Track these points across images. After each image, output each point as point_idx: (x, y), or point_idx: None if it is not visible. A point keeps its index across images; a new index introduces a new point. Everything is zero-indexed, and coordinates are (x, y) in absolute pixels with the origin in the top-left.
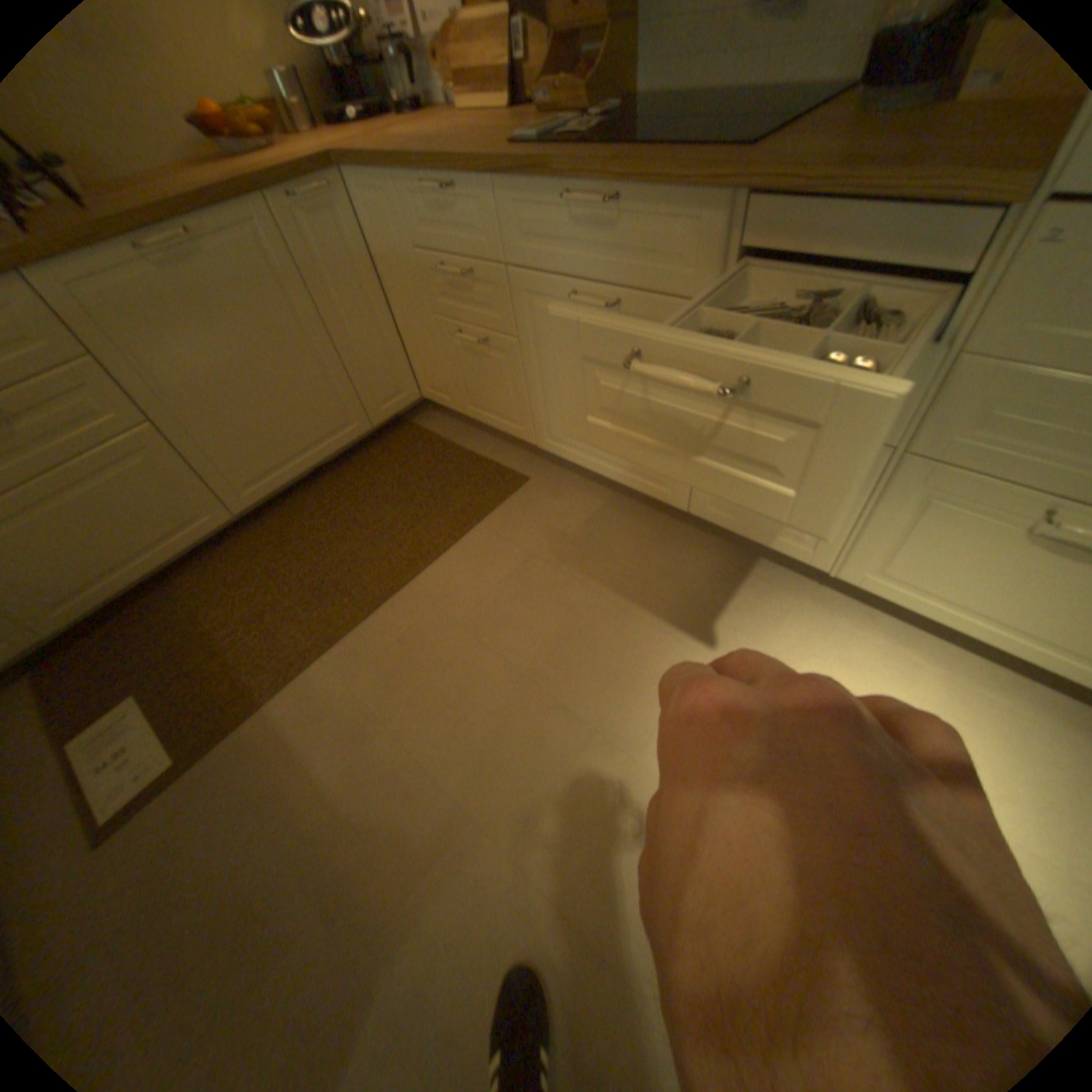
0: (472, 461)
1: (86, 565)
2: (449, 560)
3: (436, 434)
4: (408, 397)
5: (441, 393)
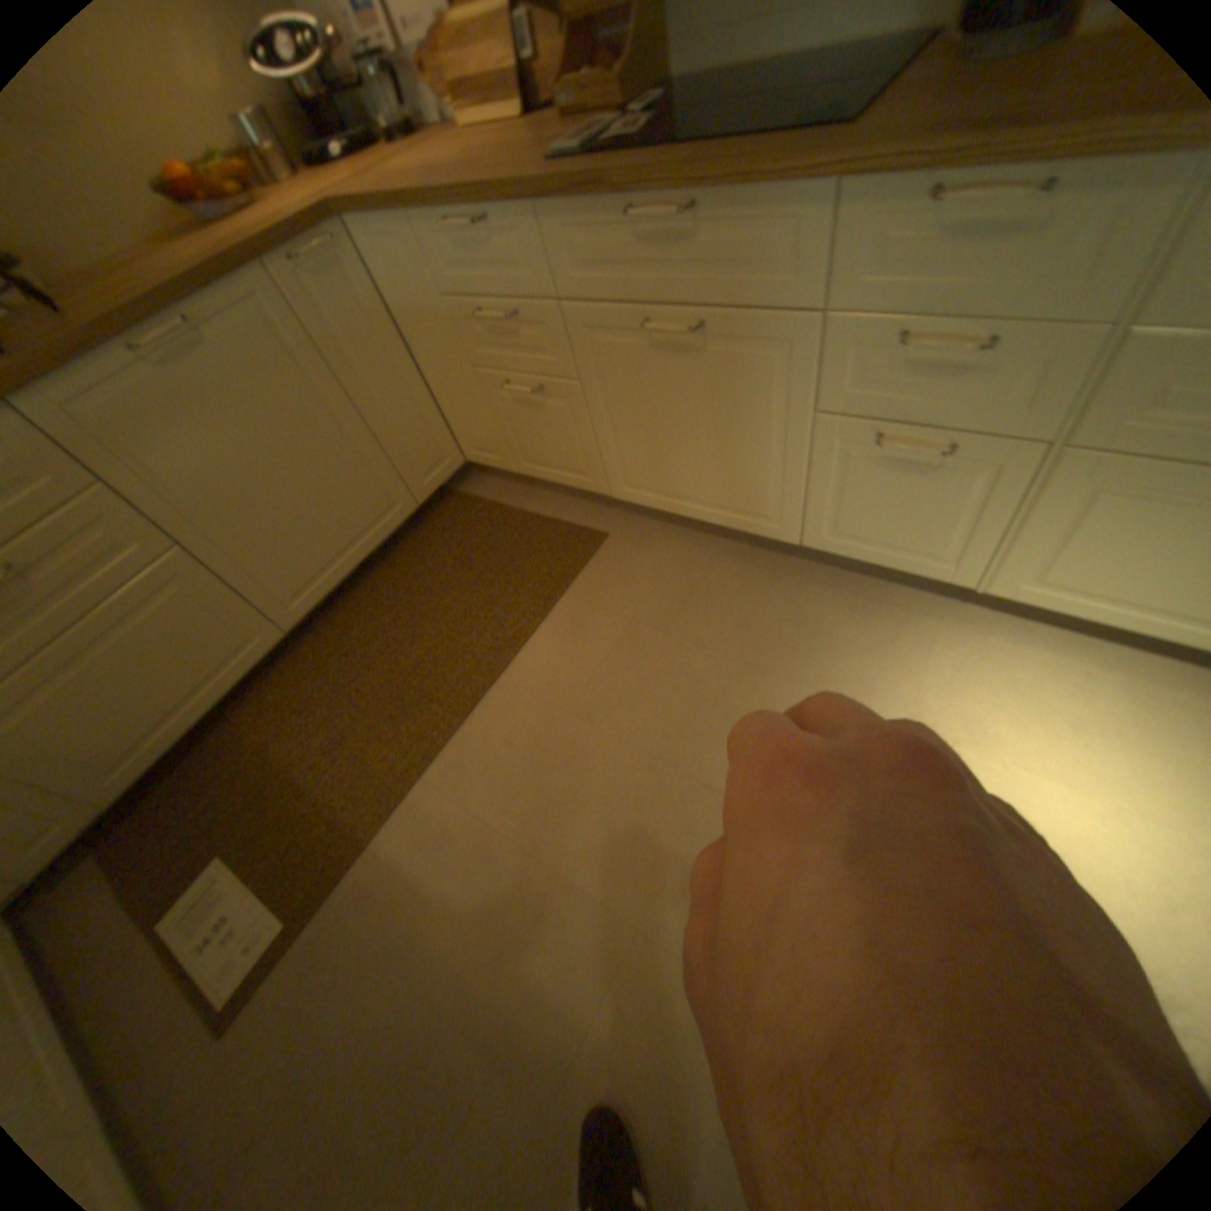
0: (540, 524)
1: (135, 717)
2: (541, 642)
3: (491, 500)
4: (452, 463)
5: (490, 453)
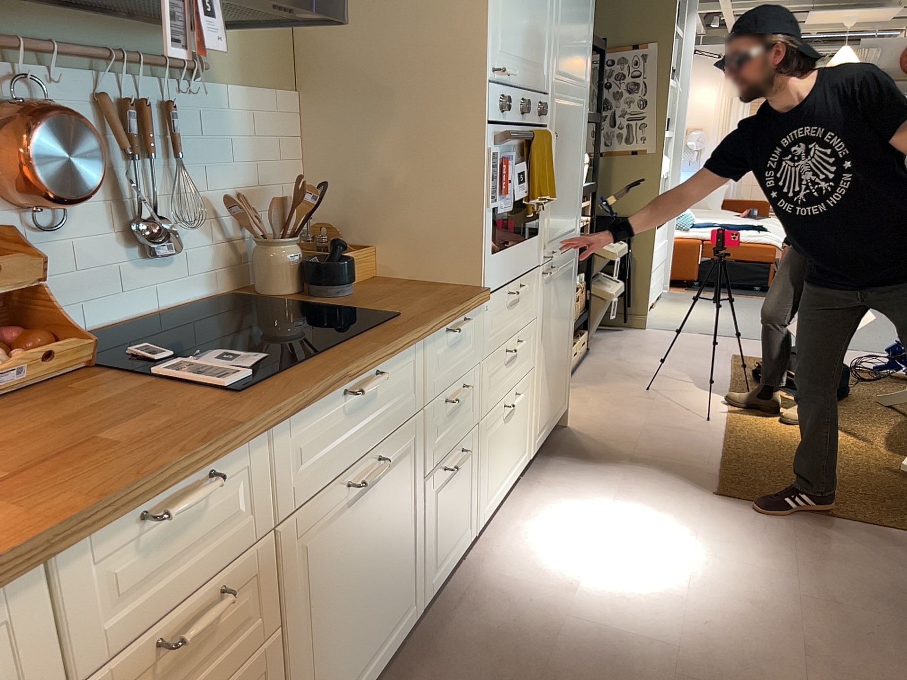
0: None
1: None
2: None
3: None
4: None
5: None
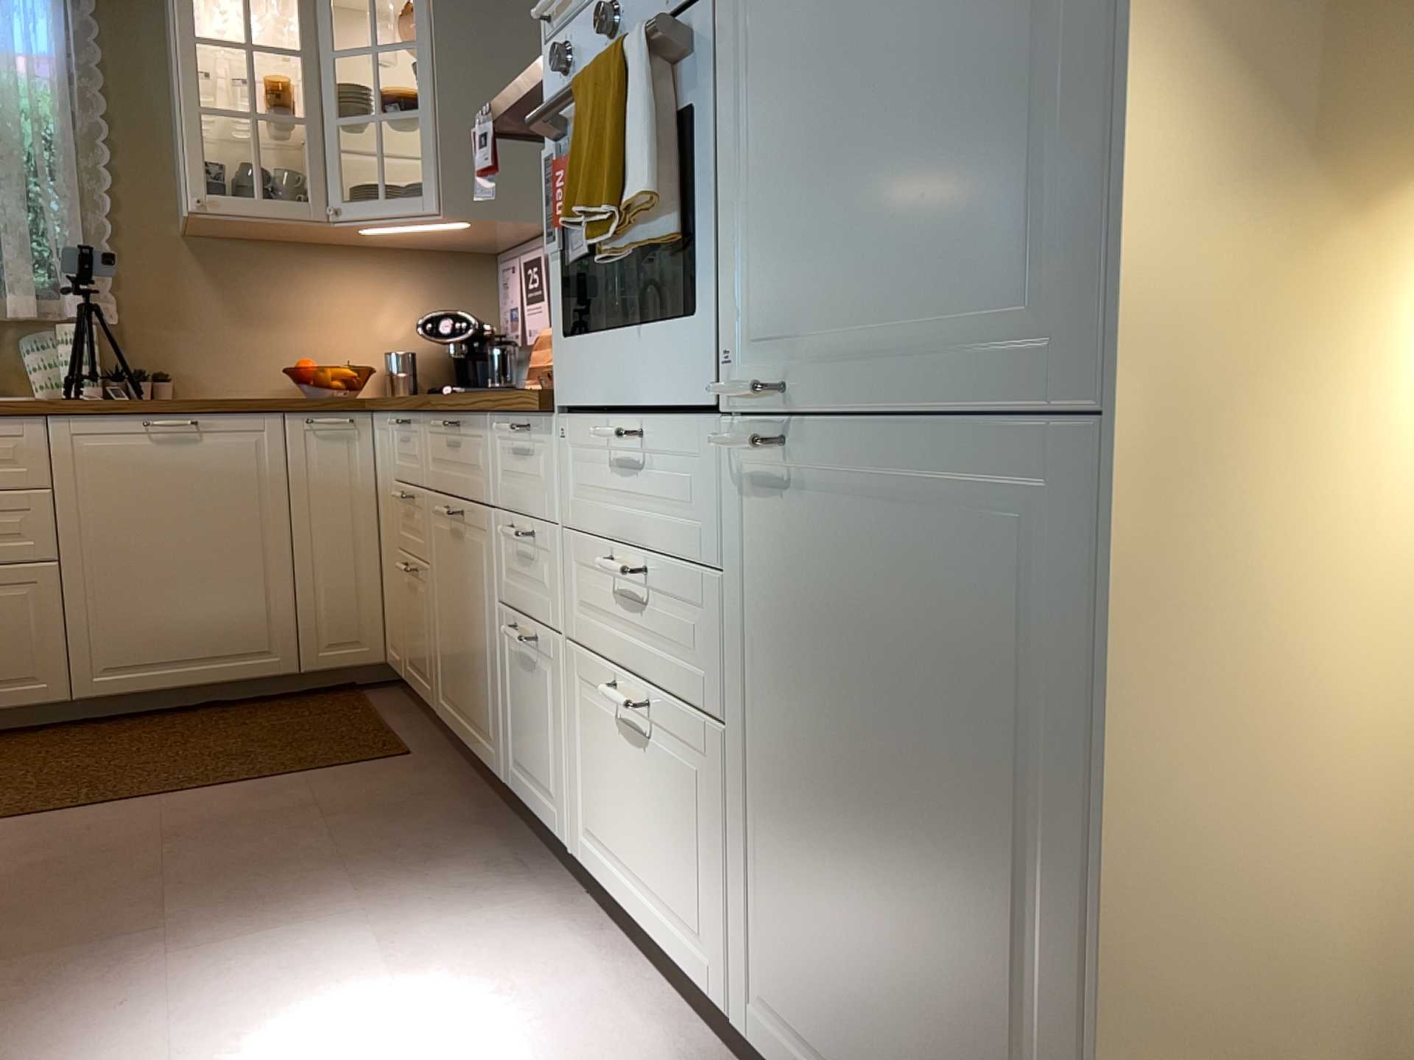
0: (375, 730)
1: None
2: (230, 792)
3: (372, 705)
4: (366, 655)
5: (396, 652)
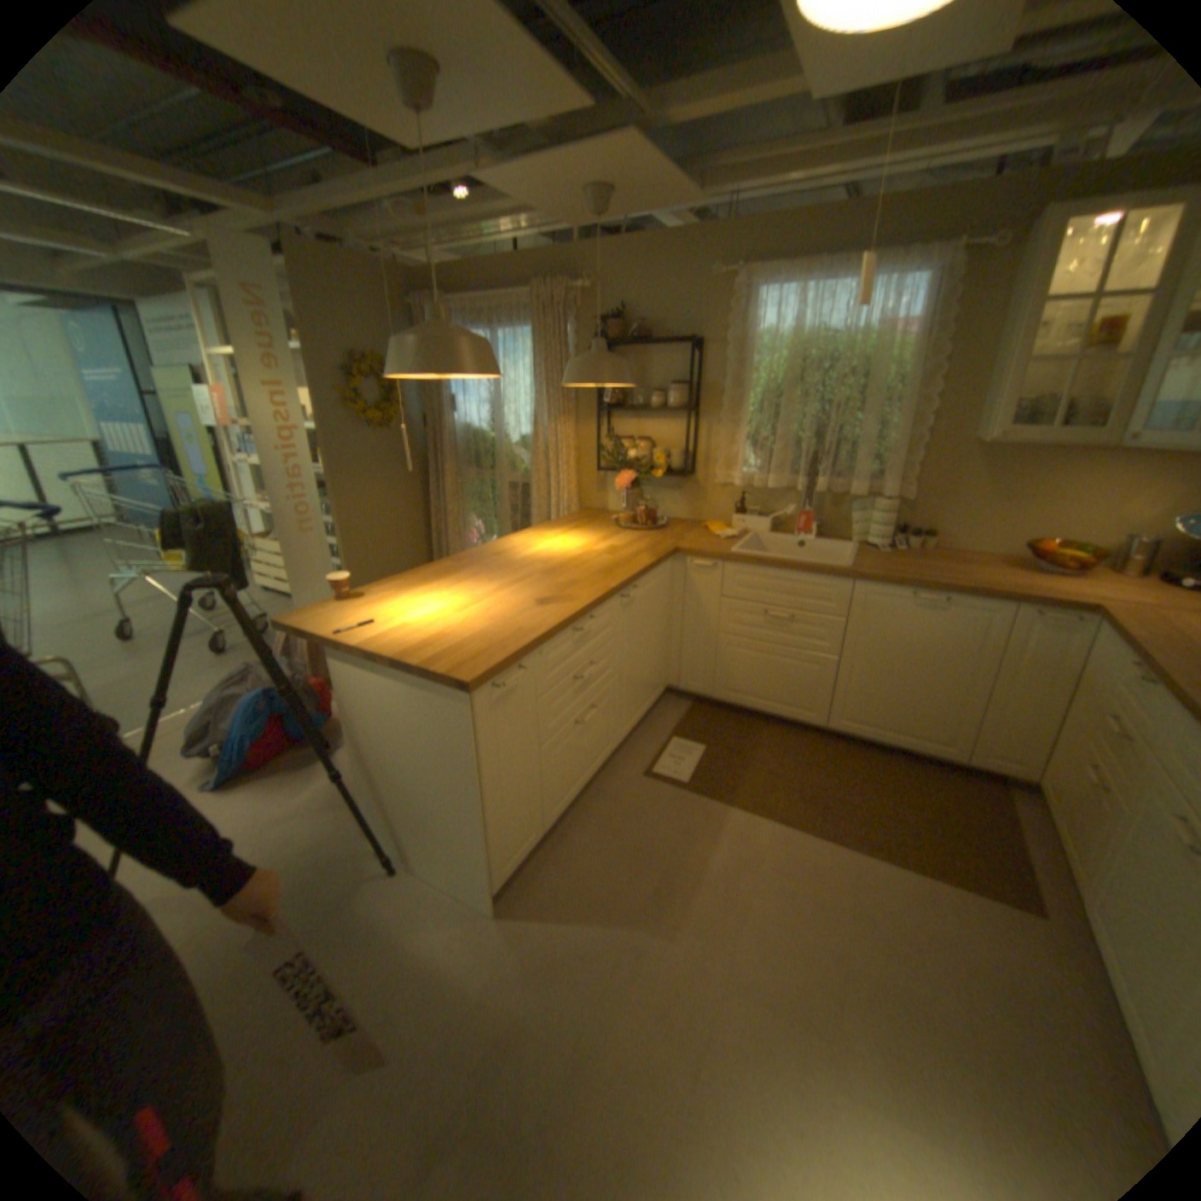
0: (1019, 860)
1: (753, 688)
2: (902, 878)
3: (1019, 818)
4: (1025, 775)
5: (1054, 797)
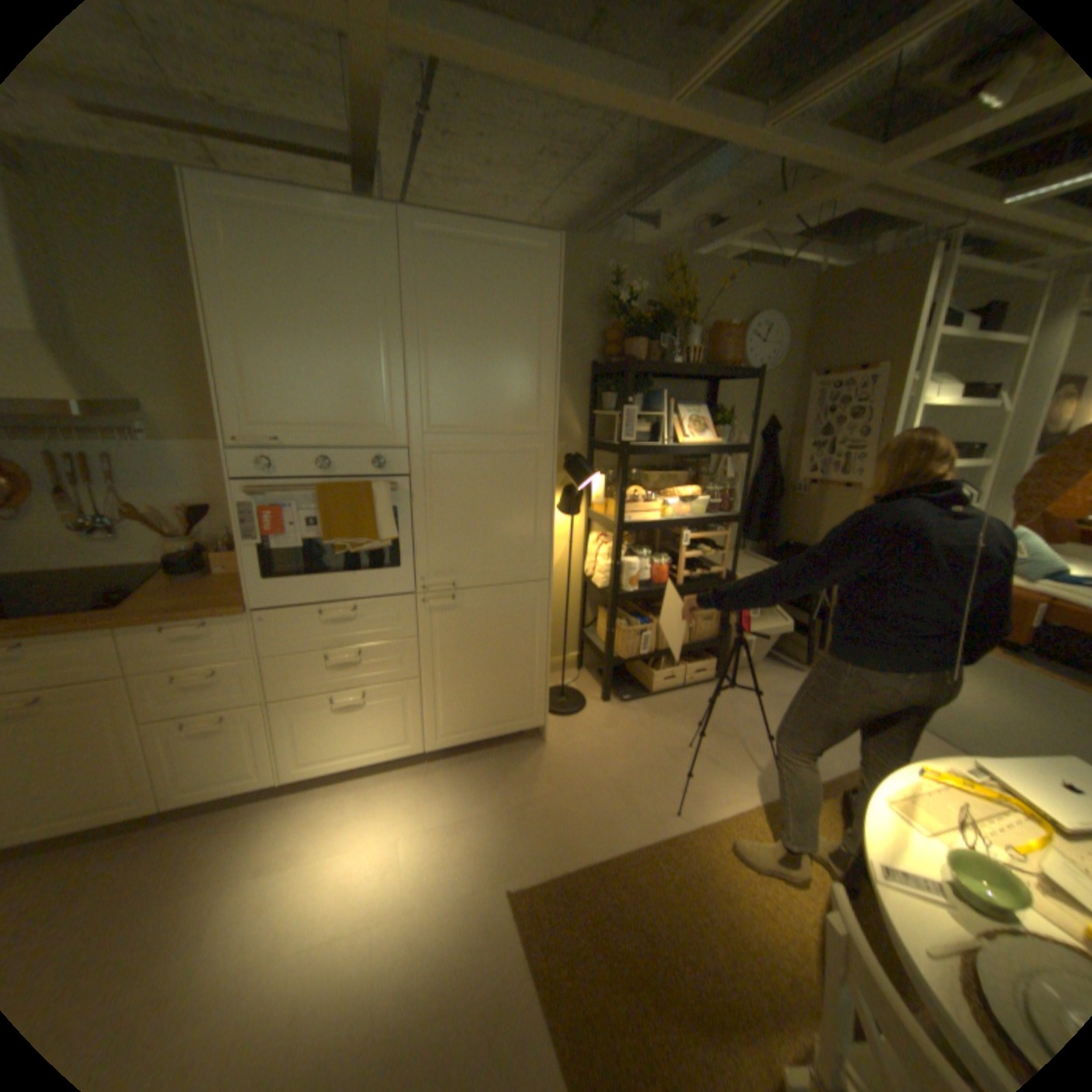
0: None
1: None
2: None
3: None
4: None
5: None
